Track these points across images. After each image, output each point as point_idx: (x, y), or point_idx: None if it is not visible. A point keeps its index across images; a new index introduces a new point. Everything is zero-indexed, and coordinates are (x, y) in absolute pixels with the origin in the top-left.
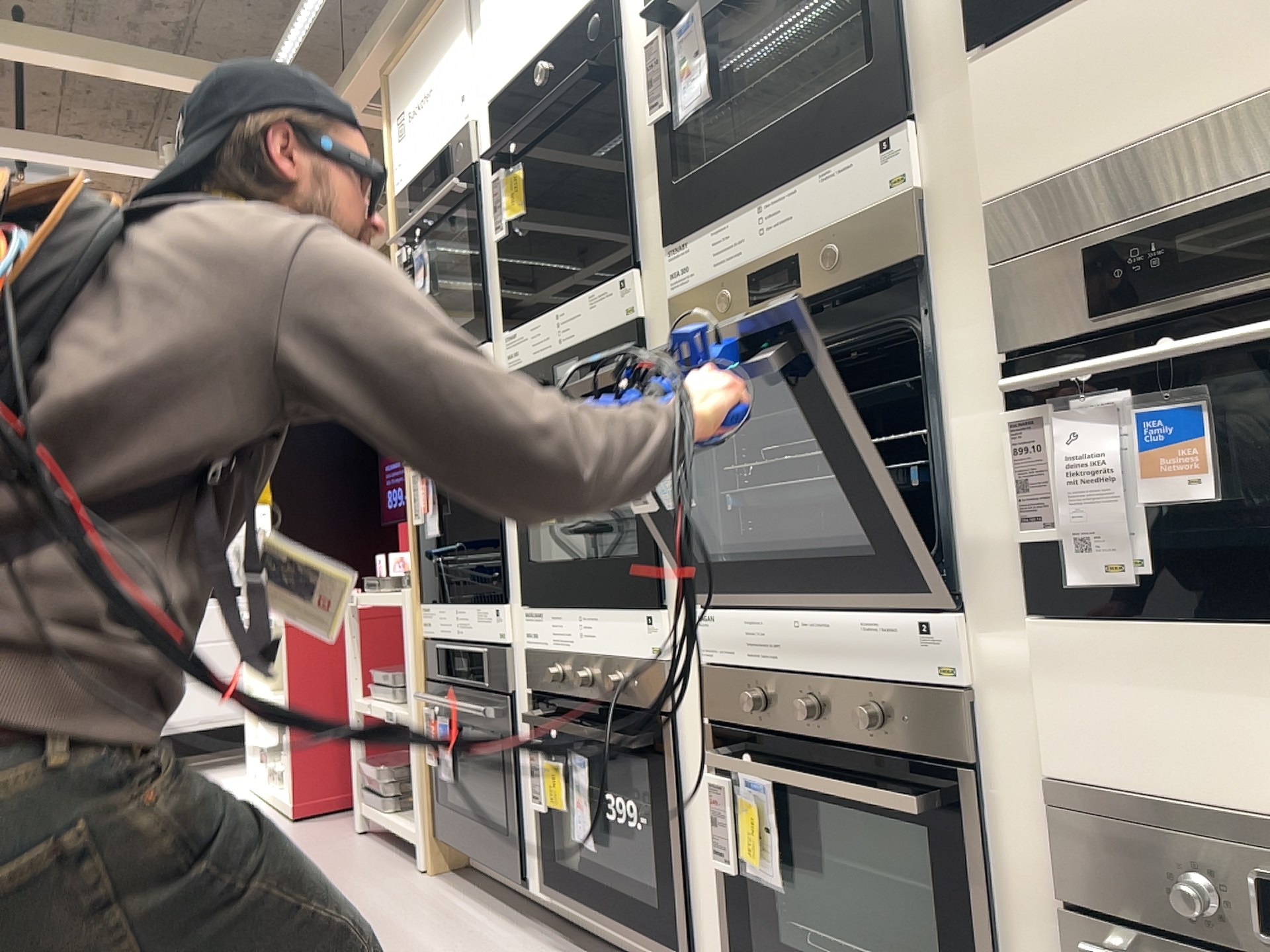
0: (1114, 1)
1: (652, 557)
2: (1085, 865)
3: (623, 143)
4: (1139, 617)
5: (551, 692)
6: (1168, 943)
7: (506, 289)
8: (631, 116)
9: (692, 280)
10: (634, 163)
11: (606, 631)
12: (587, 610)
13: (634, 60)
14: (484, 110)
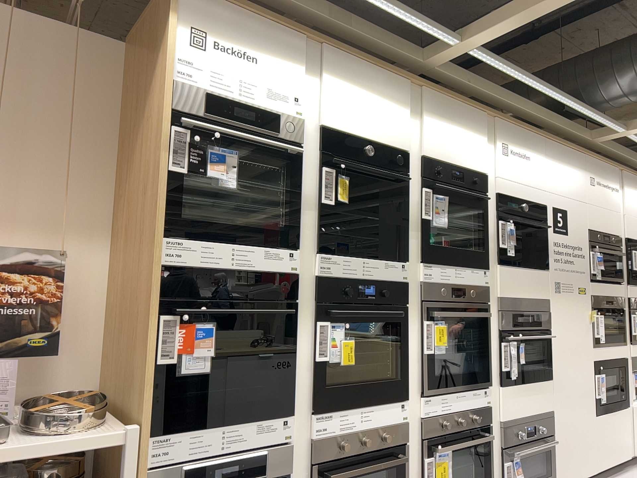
0: (517, 271)
1: (407, 378)
2: (506, 436)
3: (406, 213)
4: (514, 384)
5: (334, 457)
6: (512, 446)
7: (320, 229)
8: (409, 204)
9: (433, 280)
10: (408, 223)
11: (378, 414)
12: (365, 406)
13: (415, 188)
14: (312, 121)
